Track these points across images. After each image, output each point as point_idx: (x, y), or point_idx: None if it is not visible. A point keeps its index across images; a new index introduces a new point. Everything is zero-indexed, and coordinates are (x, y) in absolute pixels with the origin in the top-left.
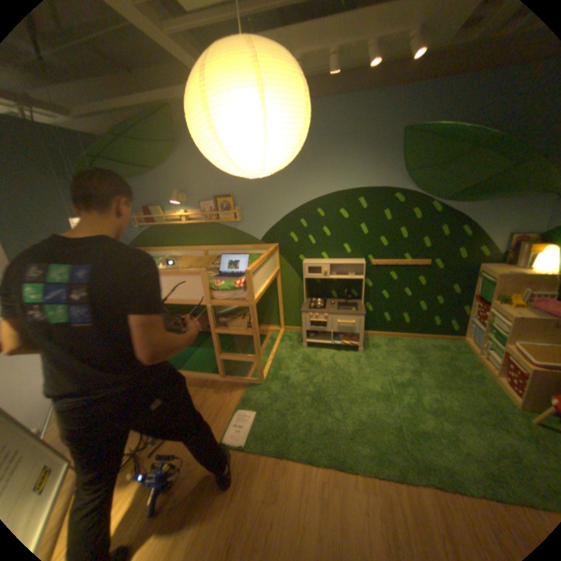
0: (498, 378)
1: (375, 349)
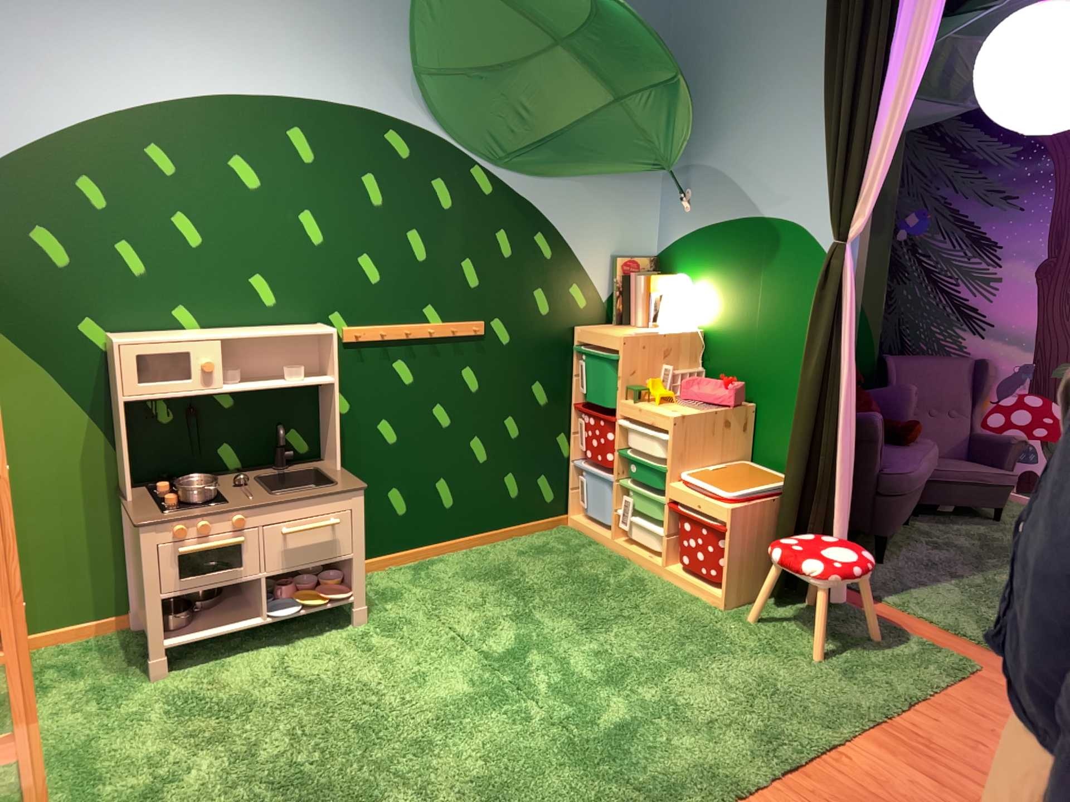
0: (664, 567)
1: (392, 602)
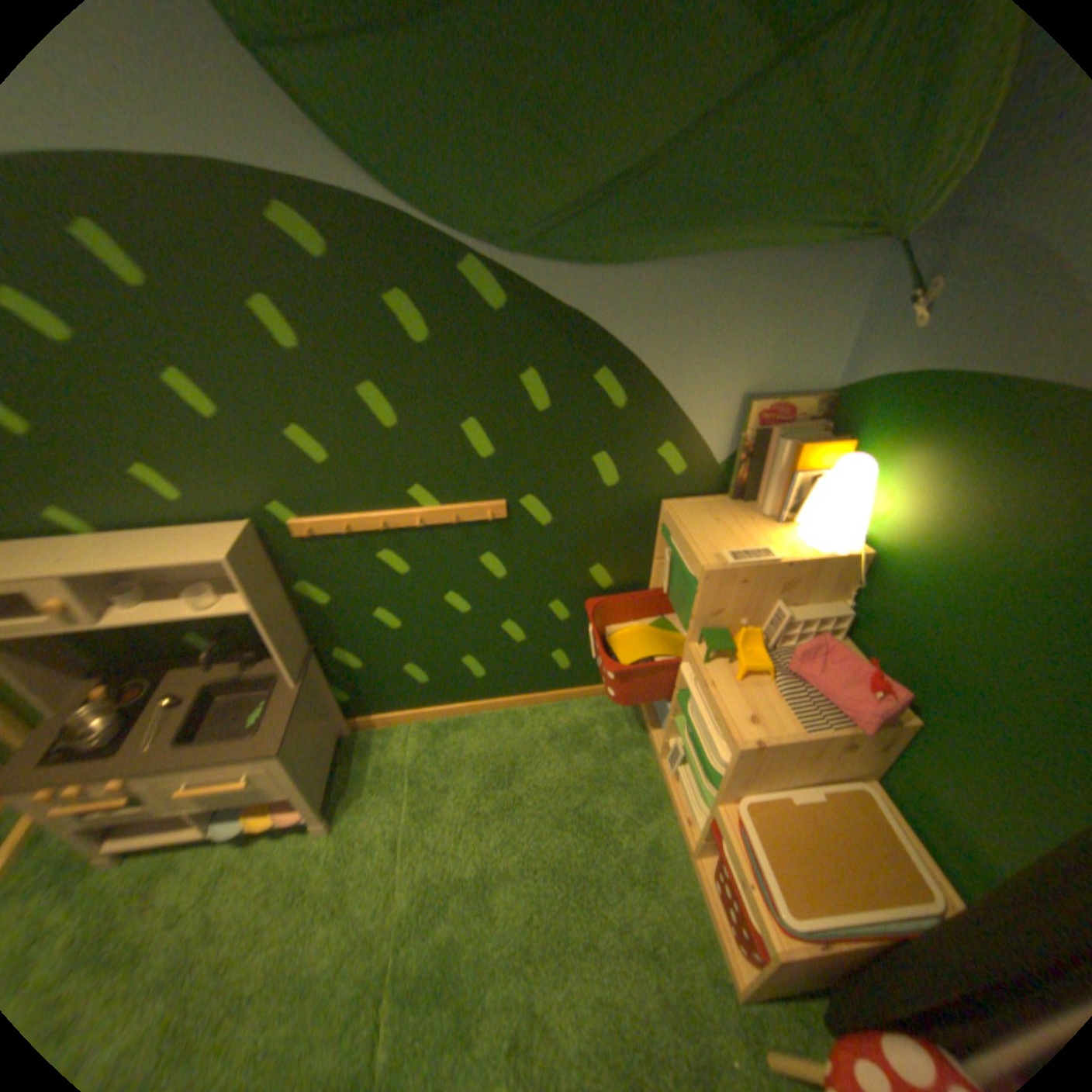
0: (695, 860)
1: (380, 796)
